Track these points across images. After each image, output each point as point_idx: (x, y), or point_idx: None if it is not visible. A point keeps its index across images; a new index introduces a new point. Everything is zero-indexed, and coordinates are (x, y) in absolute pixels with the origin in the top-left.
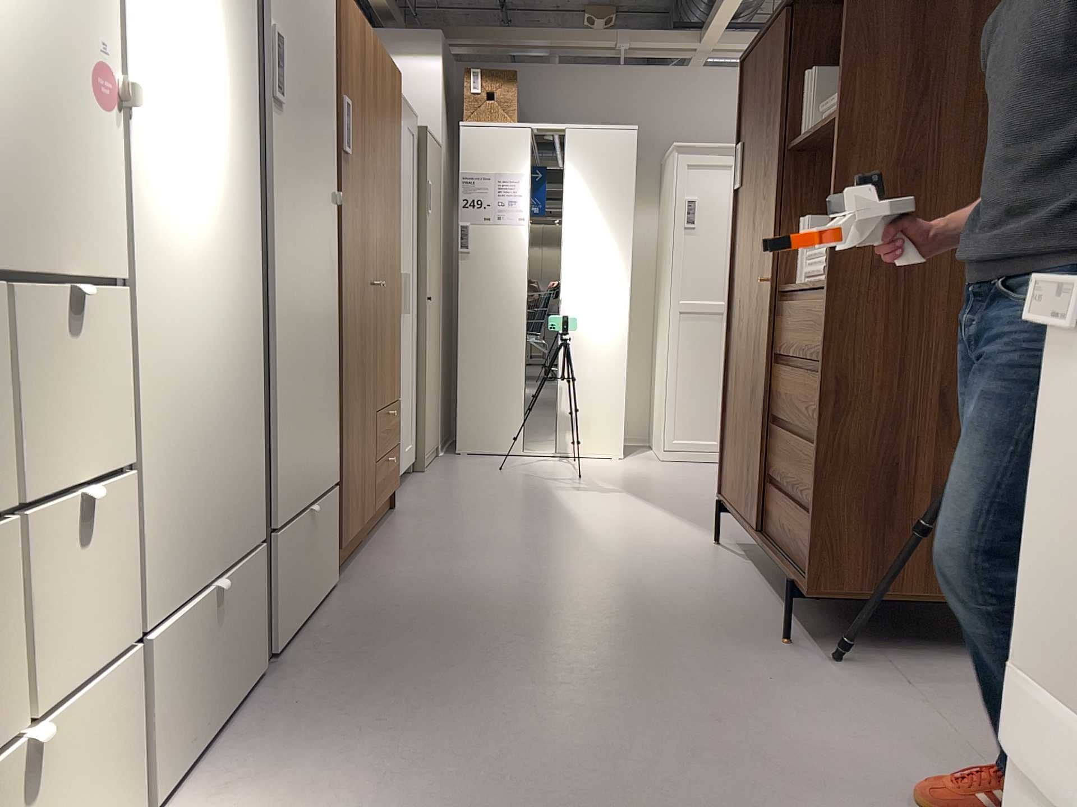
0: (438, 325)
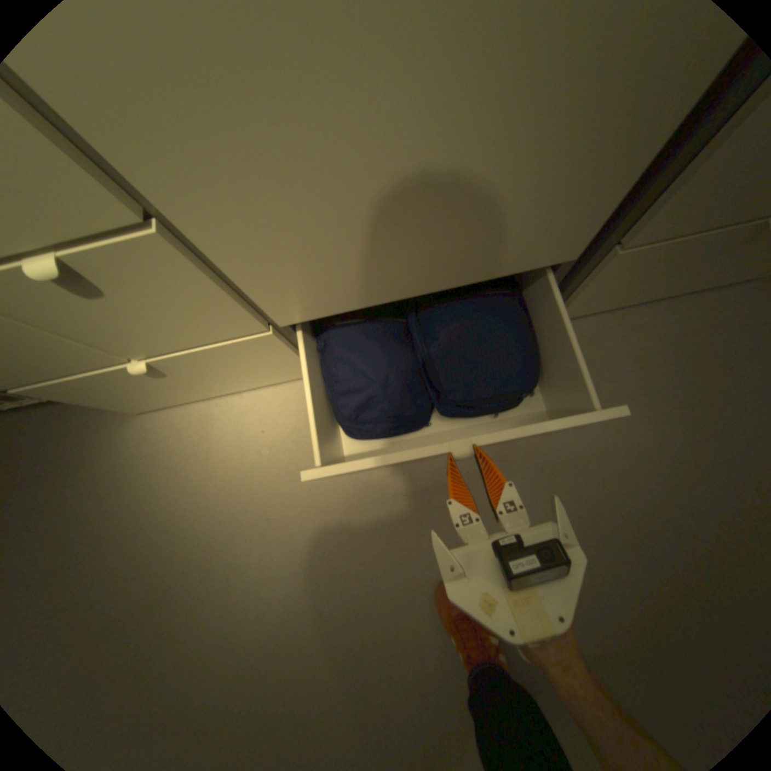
0: None
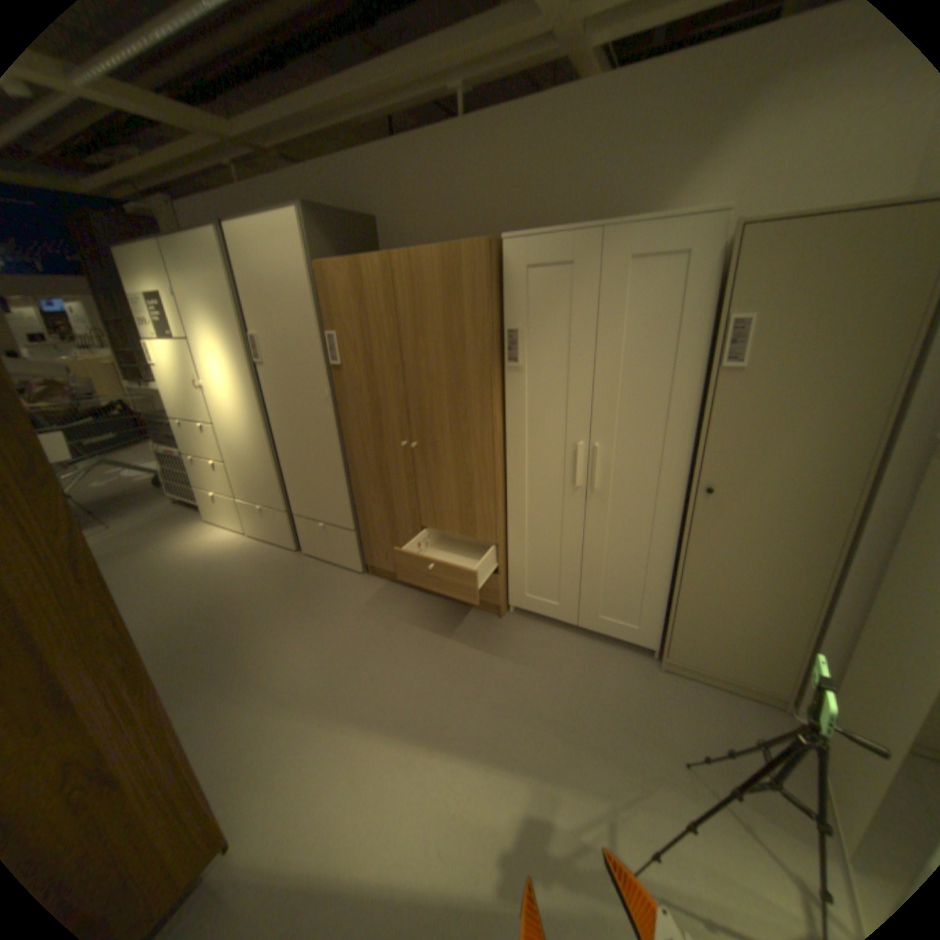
0: (822, 546)
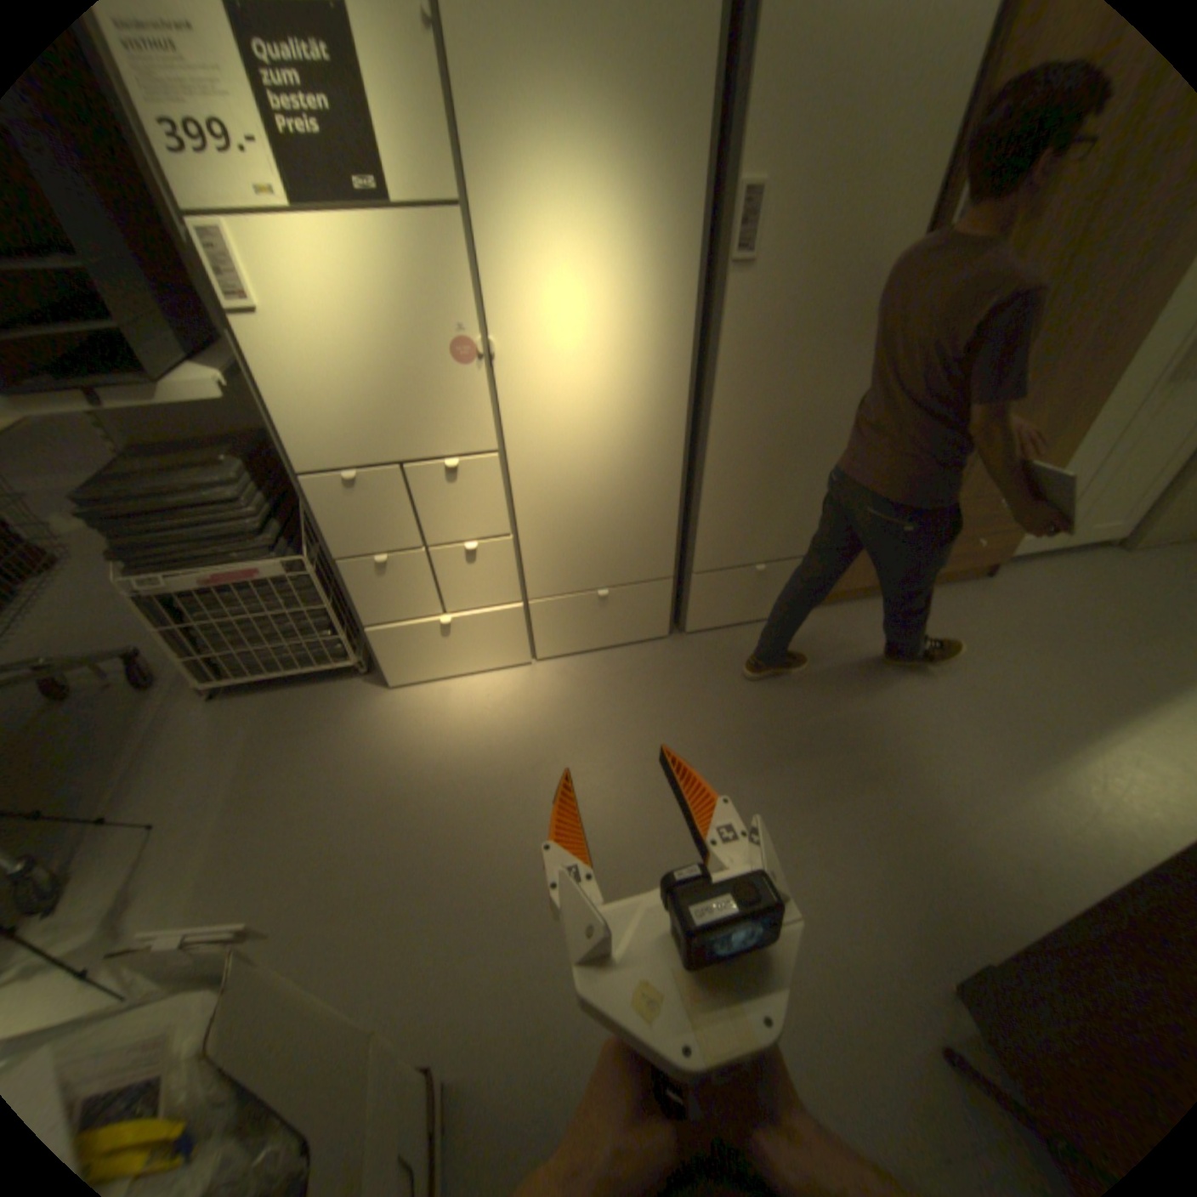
0: None
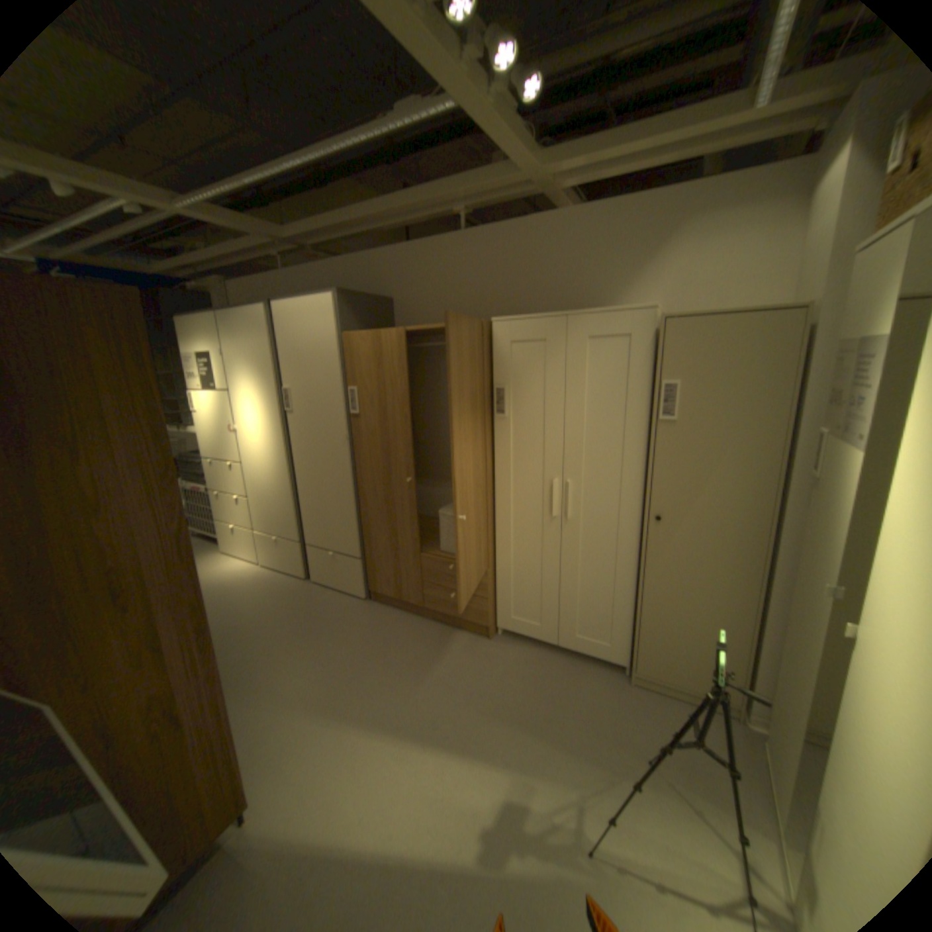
0: (749, 564)
